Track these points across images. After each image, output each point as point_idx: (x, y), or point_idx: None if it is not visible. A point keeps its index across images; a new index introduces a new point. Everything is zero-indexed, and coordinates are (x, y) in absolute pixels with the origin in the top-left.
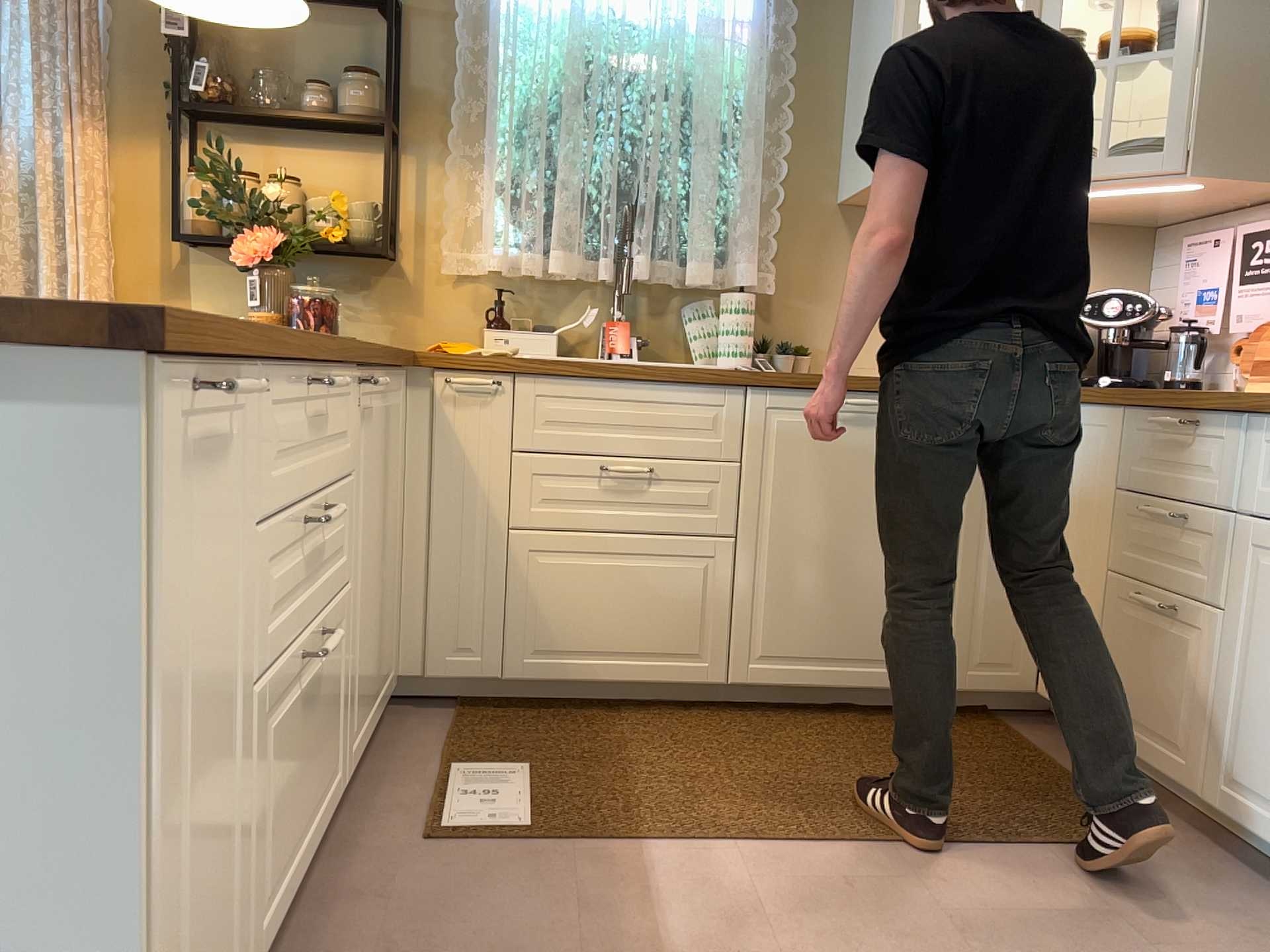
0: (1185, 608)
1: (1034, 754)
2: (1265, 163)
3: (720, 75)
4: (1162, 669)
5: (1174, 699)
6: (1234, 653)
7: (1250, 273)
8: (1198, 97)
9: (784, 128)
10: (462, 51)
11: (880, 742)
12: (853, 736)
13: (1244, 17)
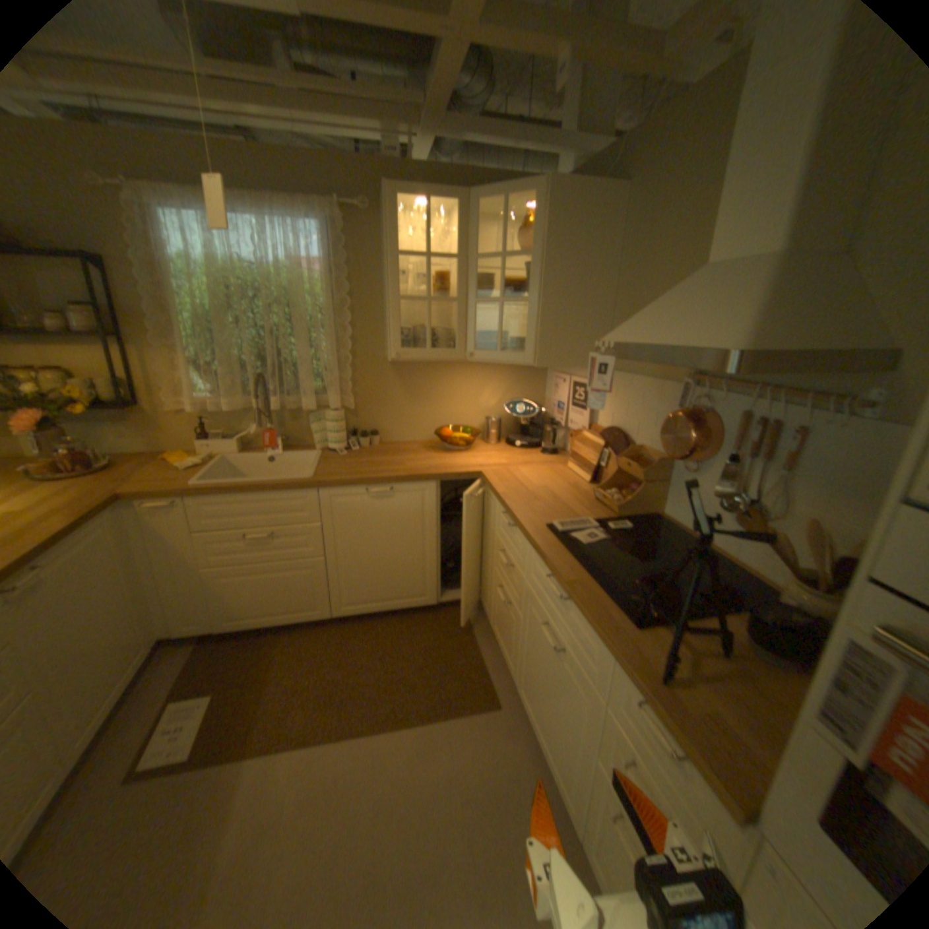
0: (512, 604)
1: (468, 637)
2: (573, 358)
3: (306, 292)
4: (507, 623)
5: (510, 639)
6: (524, 638)
7: (574, 401)
8: (539, 326)
9: (346, 321)
10: (142, 284)
11: (400, 639)
12: (389, 636)
13: (561, 281)
